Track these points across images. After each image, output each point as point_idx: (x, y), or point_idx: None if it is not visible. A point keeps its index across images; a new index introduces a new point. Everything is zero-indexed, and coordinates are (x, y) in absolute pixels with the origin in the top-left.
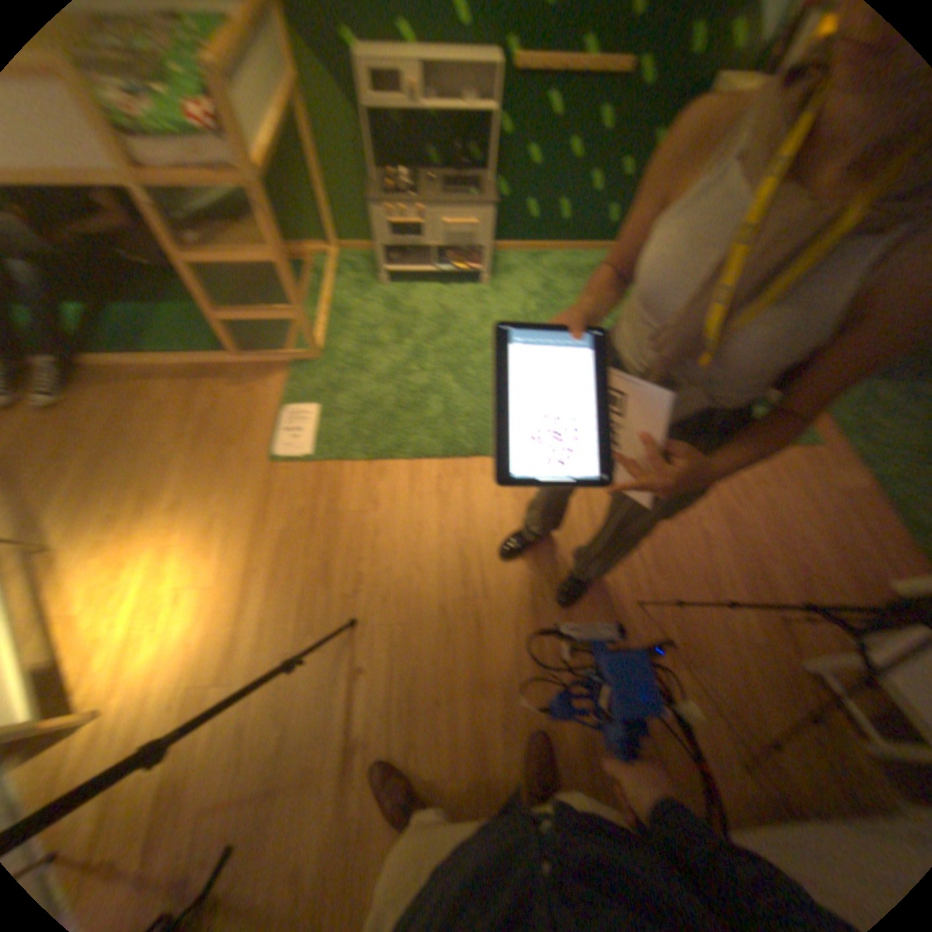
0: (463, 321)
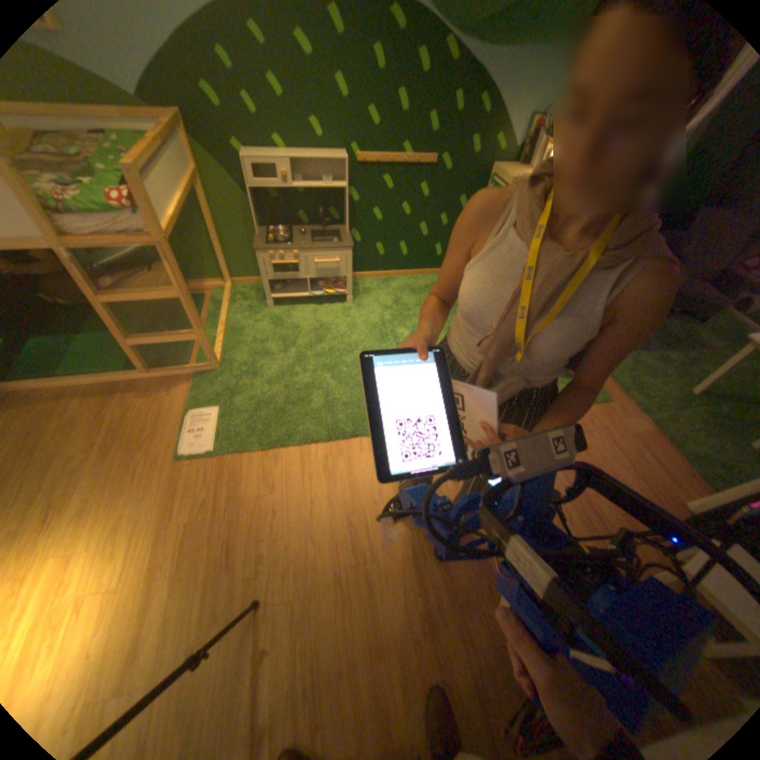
0: (336, 331)
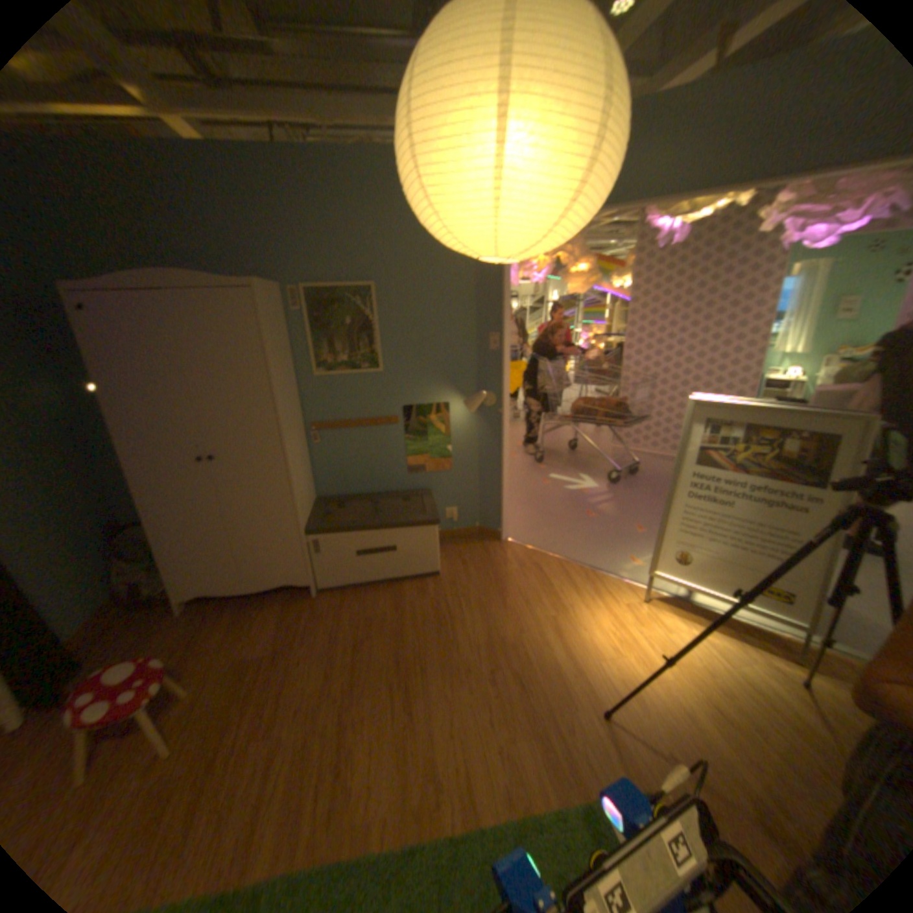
0: None
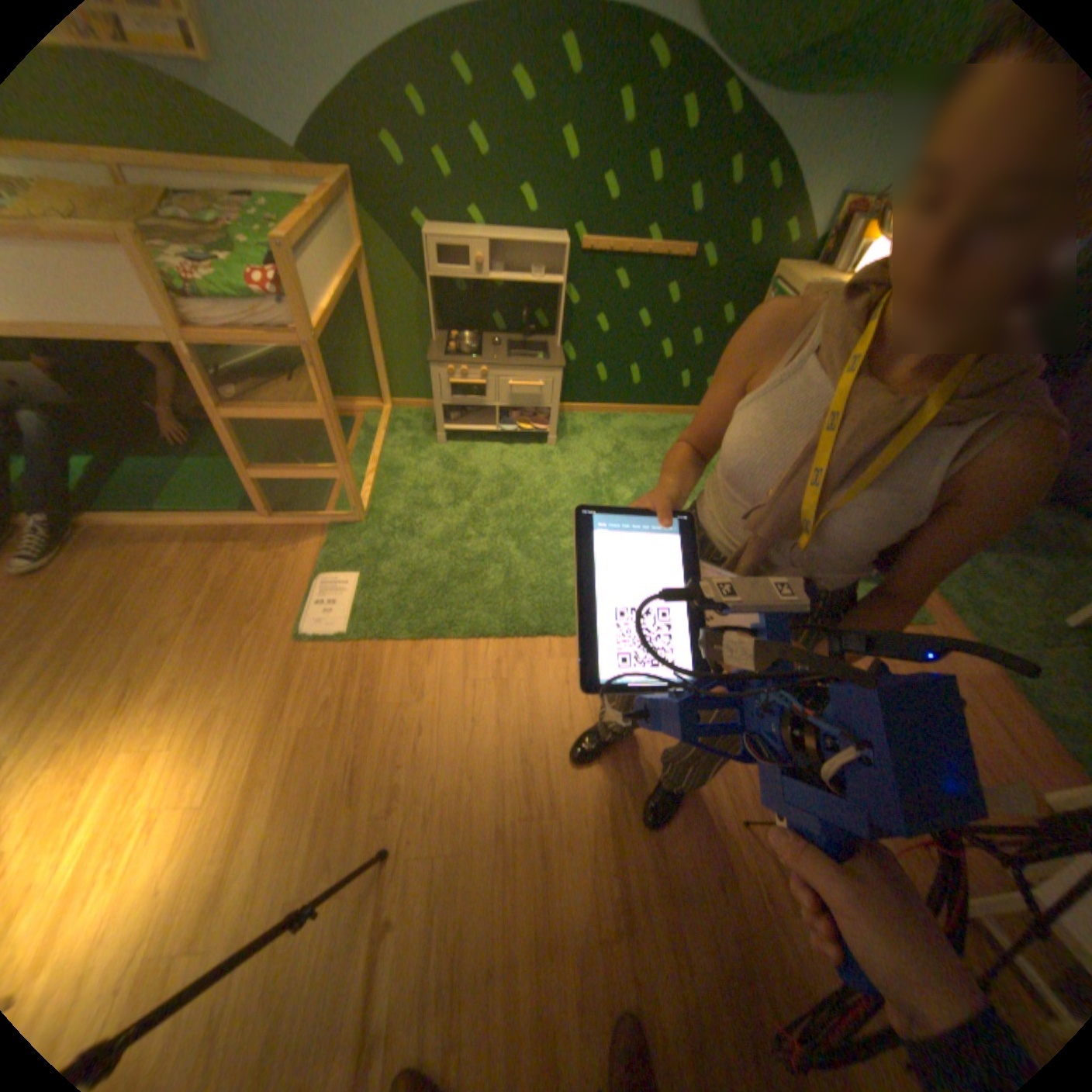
0: (529, 483)
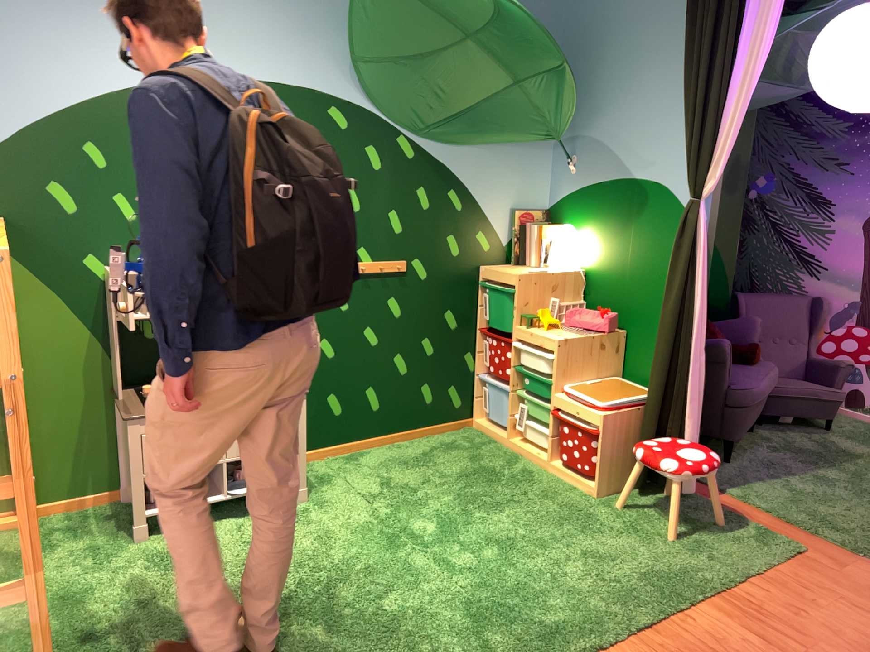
0: (301, 544)
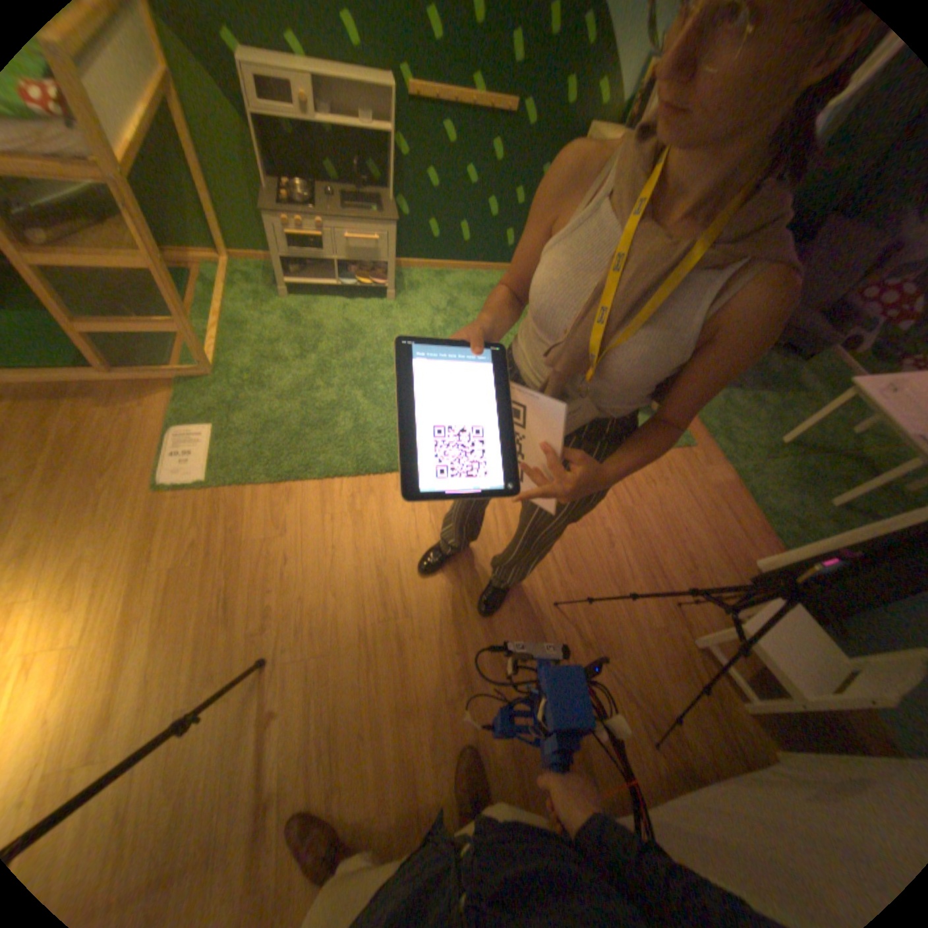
0: (372, 336)
